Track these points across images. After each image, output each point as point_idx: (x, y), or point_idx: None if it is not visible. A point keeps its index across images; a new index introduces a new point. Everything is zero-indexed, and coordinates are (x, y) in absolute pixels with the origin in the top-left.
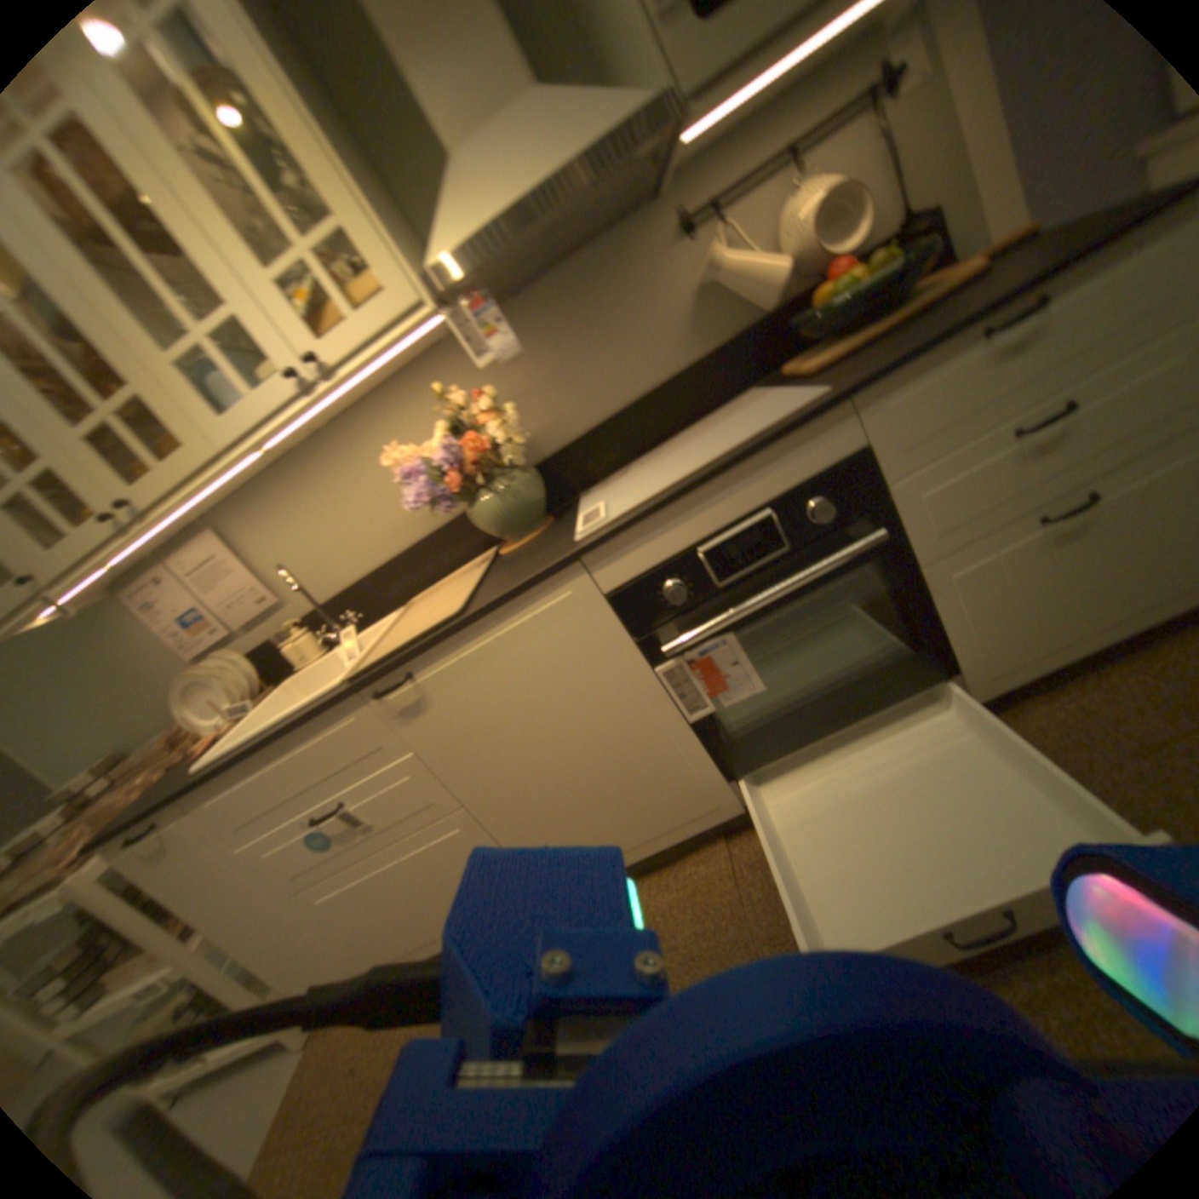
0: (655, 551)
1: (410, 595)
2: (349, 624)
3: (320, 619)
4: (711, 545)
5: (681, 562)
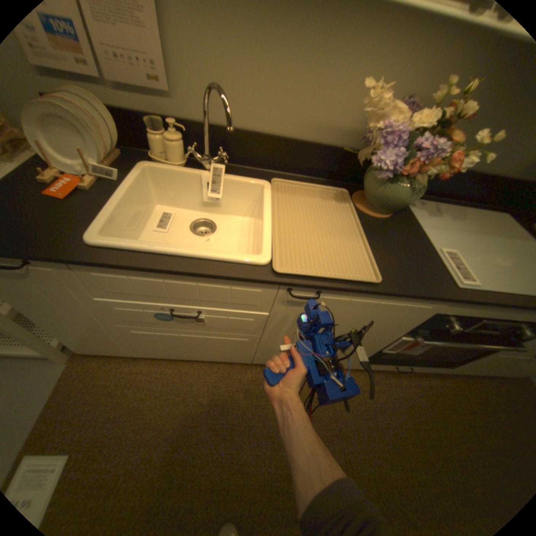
0: (477, 313)
1: (263, 167)
2: (214, 158)
3: (188, 133)
4: (490, 322)
5: (474, 321)
